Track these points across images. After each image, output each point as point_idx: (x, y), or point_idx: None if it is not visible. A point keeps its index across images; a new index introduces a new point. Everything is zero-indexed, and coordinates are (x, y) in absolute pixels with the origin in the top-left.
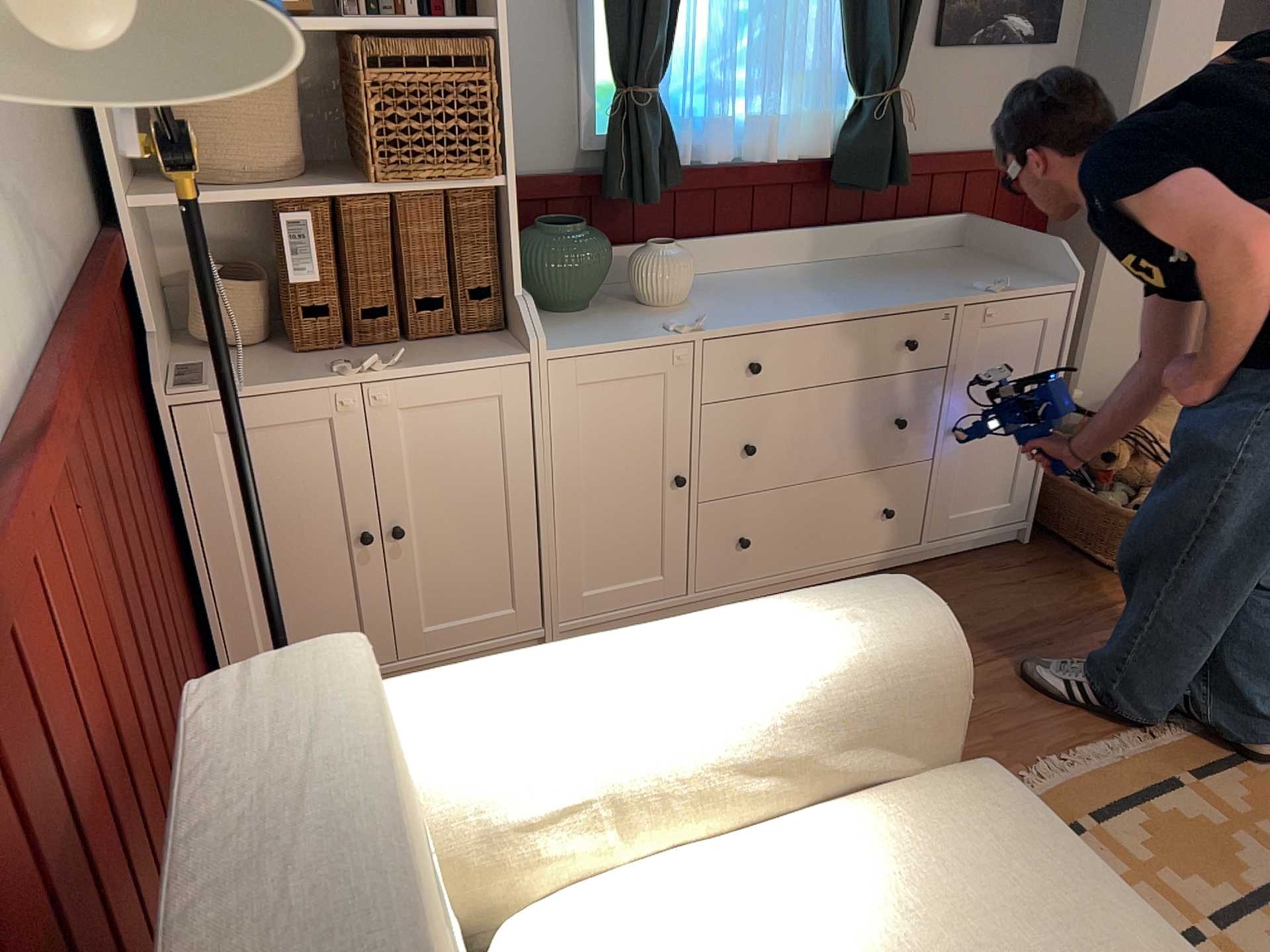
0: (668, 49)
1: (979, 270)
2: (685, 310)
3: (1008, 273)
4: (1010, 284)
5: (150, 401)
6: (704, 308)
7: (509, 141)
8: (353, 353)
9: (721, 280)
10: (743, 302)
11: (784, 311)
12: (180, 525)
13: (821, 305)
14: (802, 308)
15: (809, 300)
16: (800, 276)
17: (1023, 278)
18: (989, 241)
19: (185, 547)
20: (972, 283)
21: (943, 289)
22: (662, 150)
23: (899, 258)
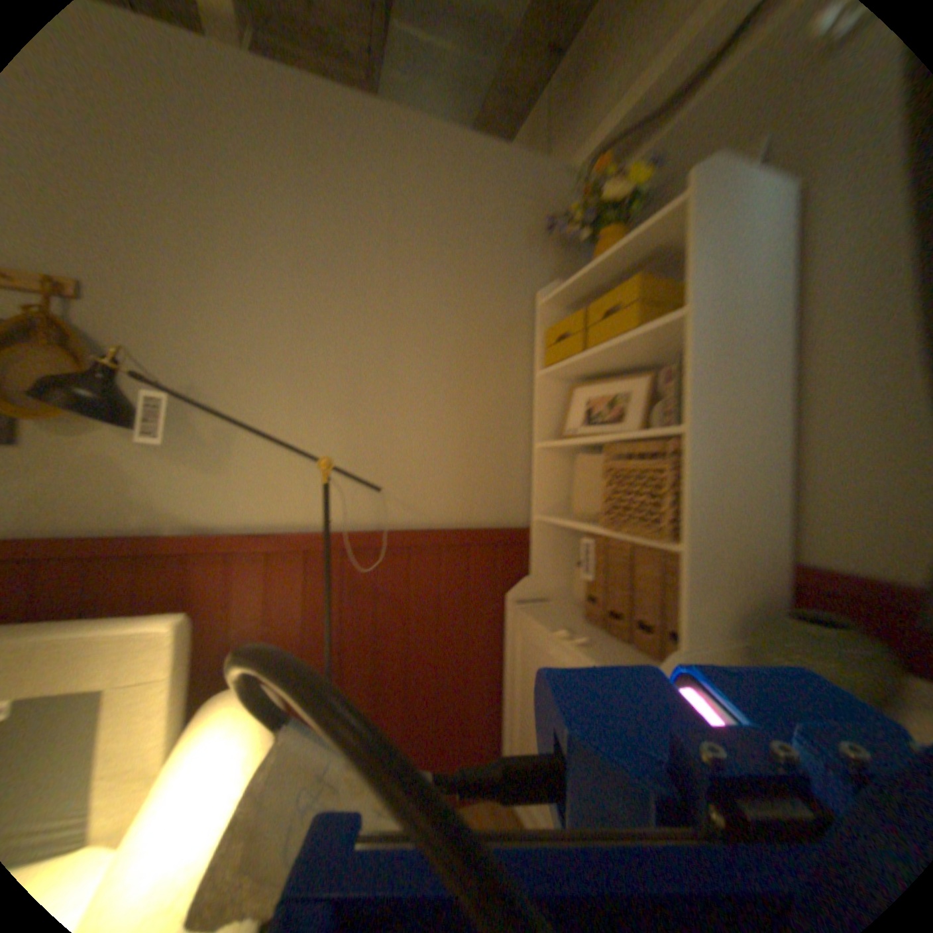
0: None
1: None
2: None
3: None
4: None
5: (509, 600)
6: None
7: (694, 515)
8: (602, 633)
9: None
10: None
11: None
12: (507, 667)
13: None
14: None
15: None
16: None
17: None
18: None
19: (506, 680)
20: None
21: None
22: None
23: None
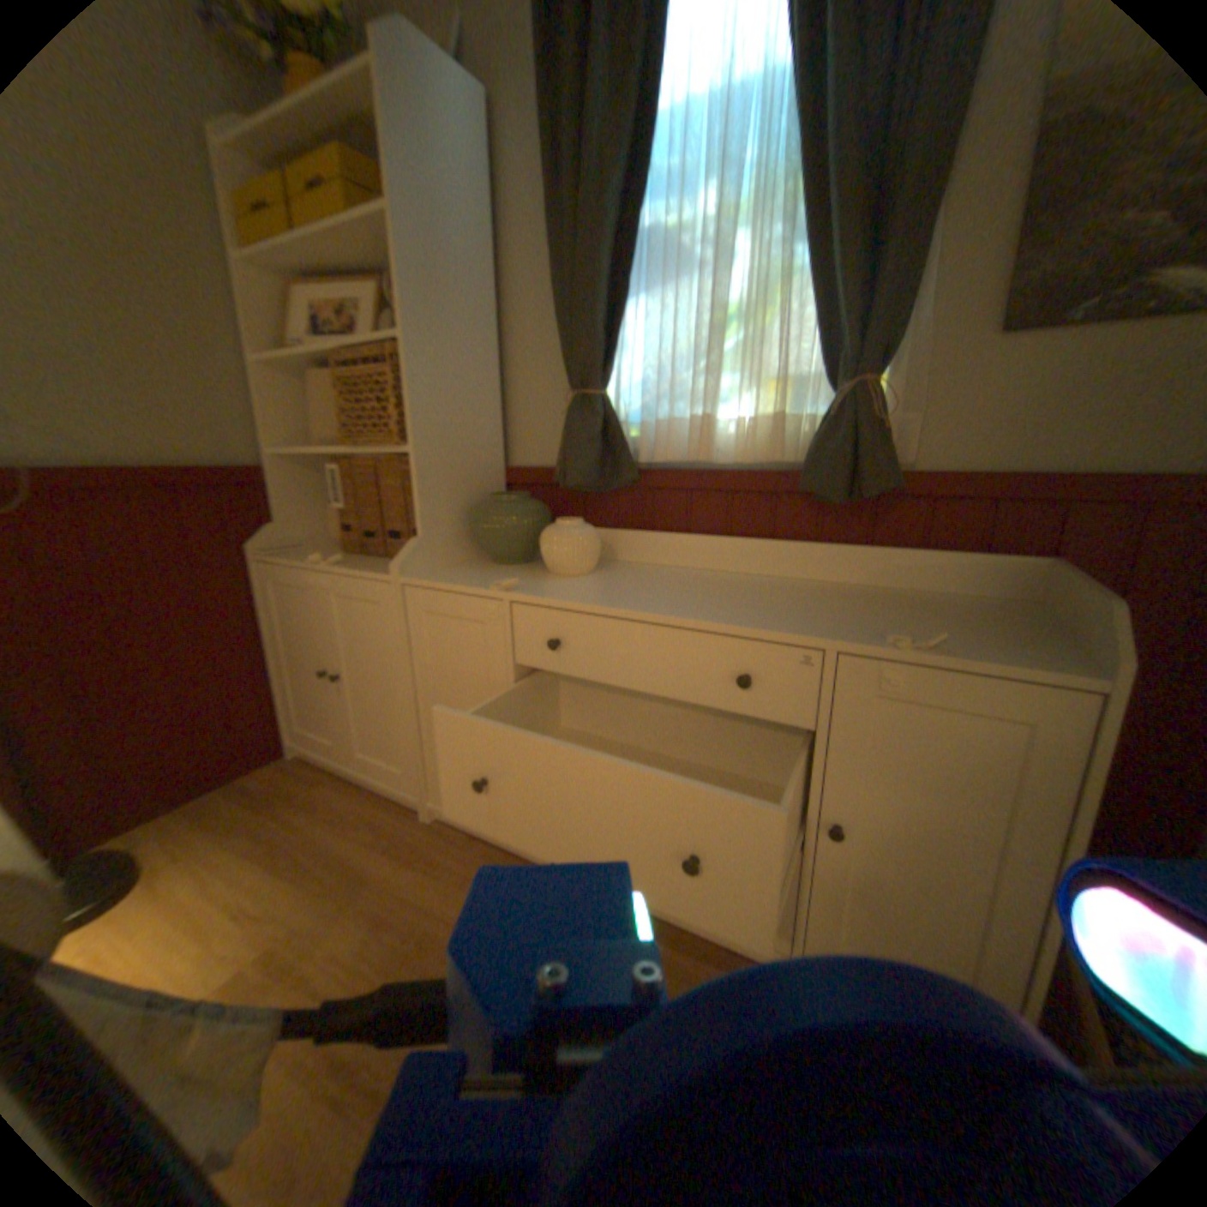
0: (611, 355)
1: (973, 626)
2: (560, 580)
3: (1015, 638)
4: (939, 642)
5: (250, 554)
6: (577, 582)
7: (414, 417)
8: (359, 557)
9: (664, 572)
10: (615, 586)
11: (615, 598)
12: (263, 628)
13: (659, 603)
14: (637, 601)
15: (668, 598)
16: (737, 583)
17: (1022, 648)
18: (1068, 599)
19: (265, 642)
20: (909, 632)
21: (846, 626)
22: (602, 443)
23: (903, 594)
